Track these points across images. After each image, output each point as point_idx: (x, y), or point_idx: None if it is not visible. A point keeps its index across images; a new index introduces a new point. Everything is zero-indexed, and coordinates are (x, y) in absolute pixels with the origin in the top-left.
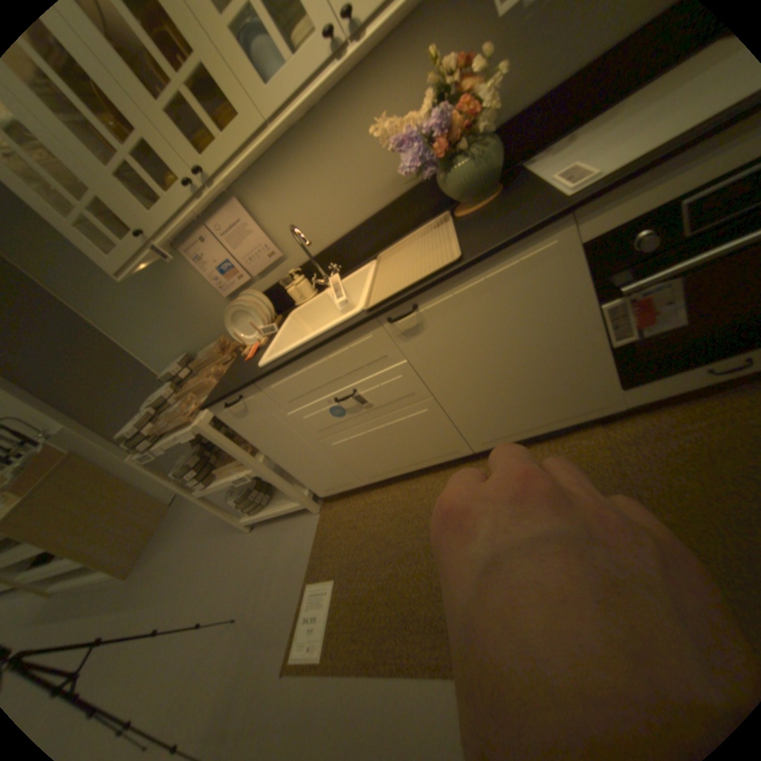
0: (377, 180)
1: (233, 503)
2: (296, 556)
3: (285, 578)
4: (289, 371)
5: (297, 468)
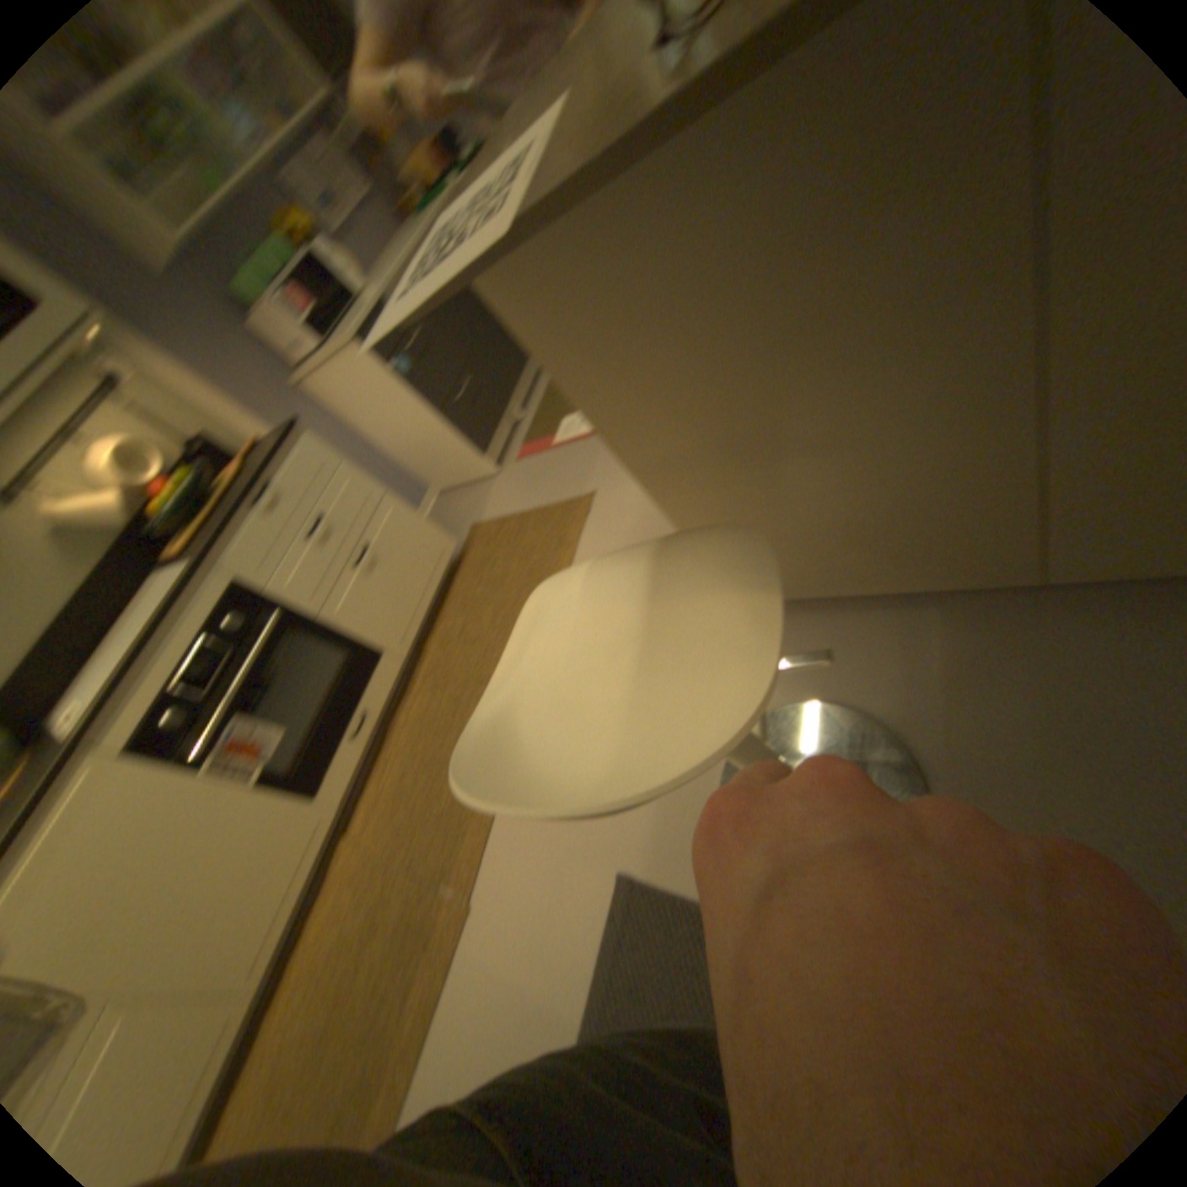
0: None
1: None
2: None
3: None
4: None
5: None
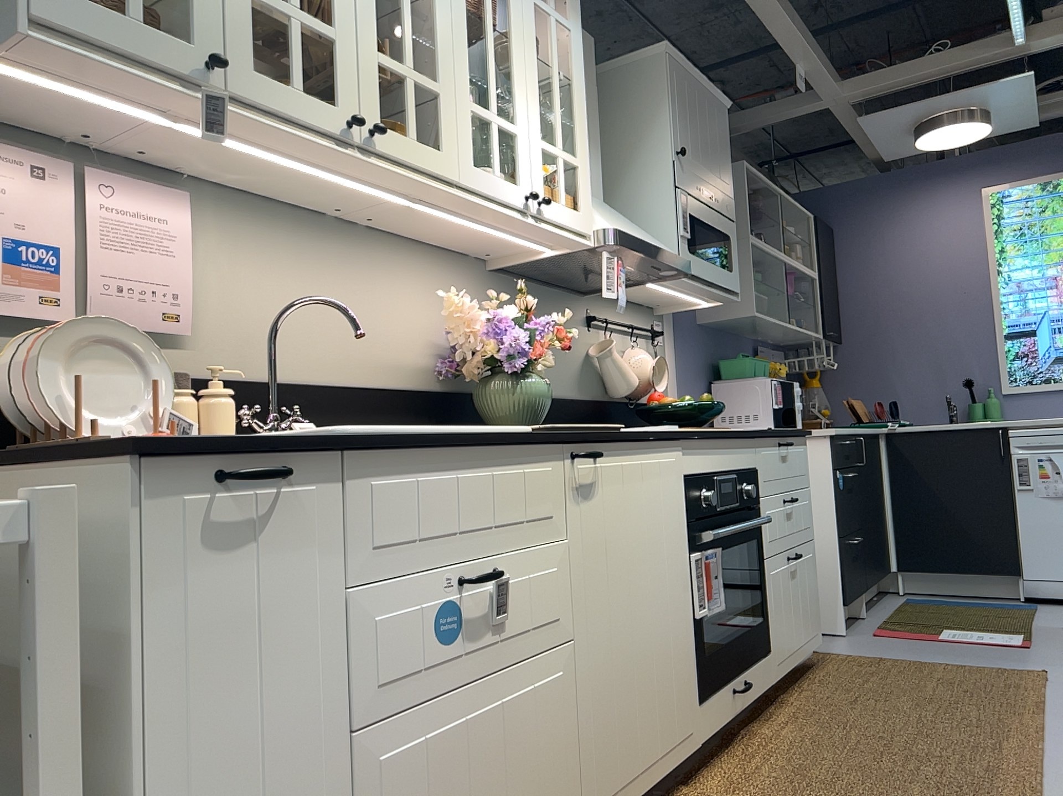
0: (380, 349)
1: None
2: None
3: None
4: (422, 461)
5: None
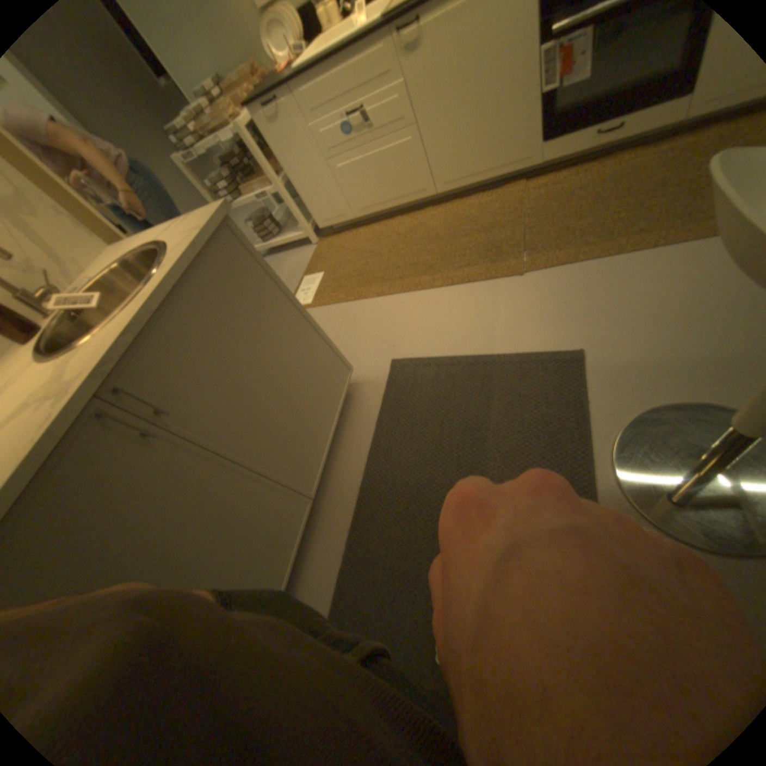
0: None
1: (250, 225)
2: (297, 265)
3: (288, 276)
4: (315, 71)
5: (306, 190)
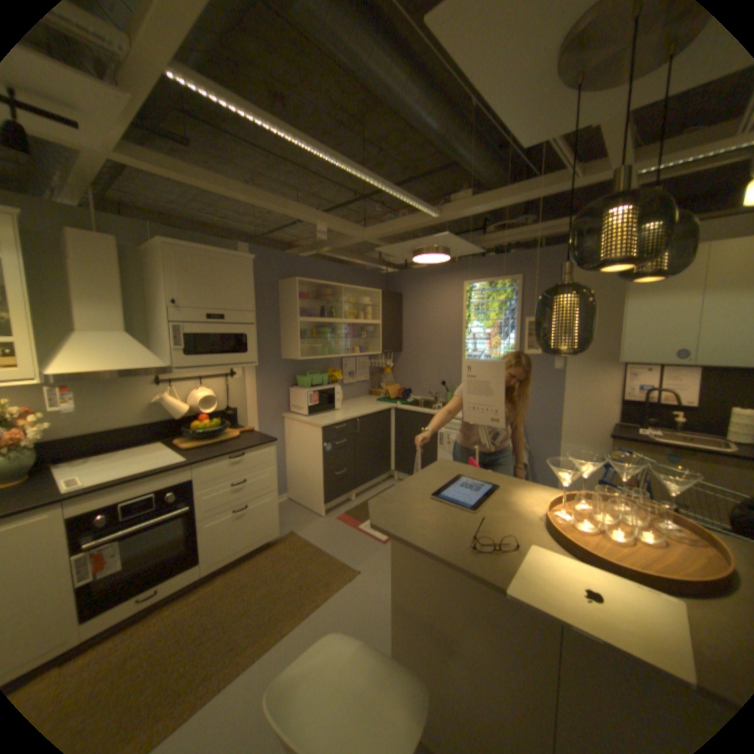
0: None
1: None
2: None
3: None
4: None
5: None
